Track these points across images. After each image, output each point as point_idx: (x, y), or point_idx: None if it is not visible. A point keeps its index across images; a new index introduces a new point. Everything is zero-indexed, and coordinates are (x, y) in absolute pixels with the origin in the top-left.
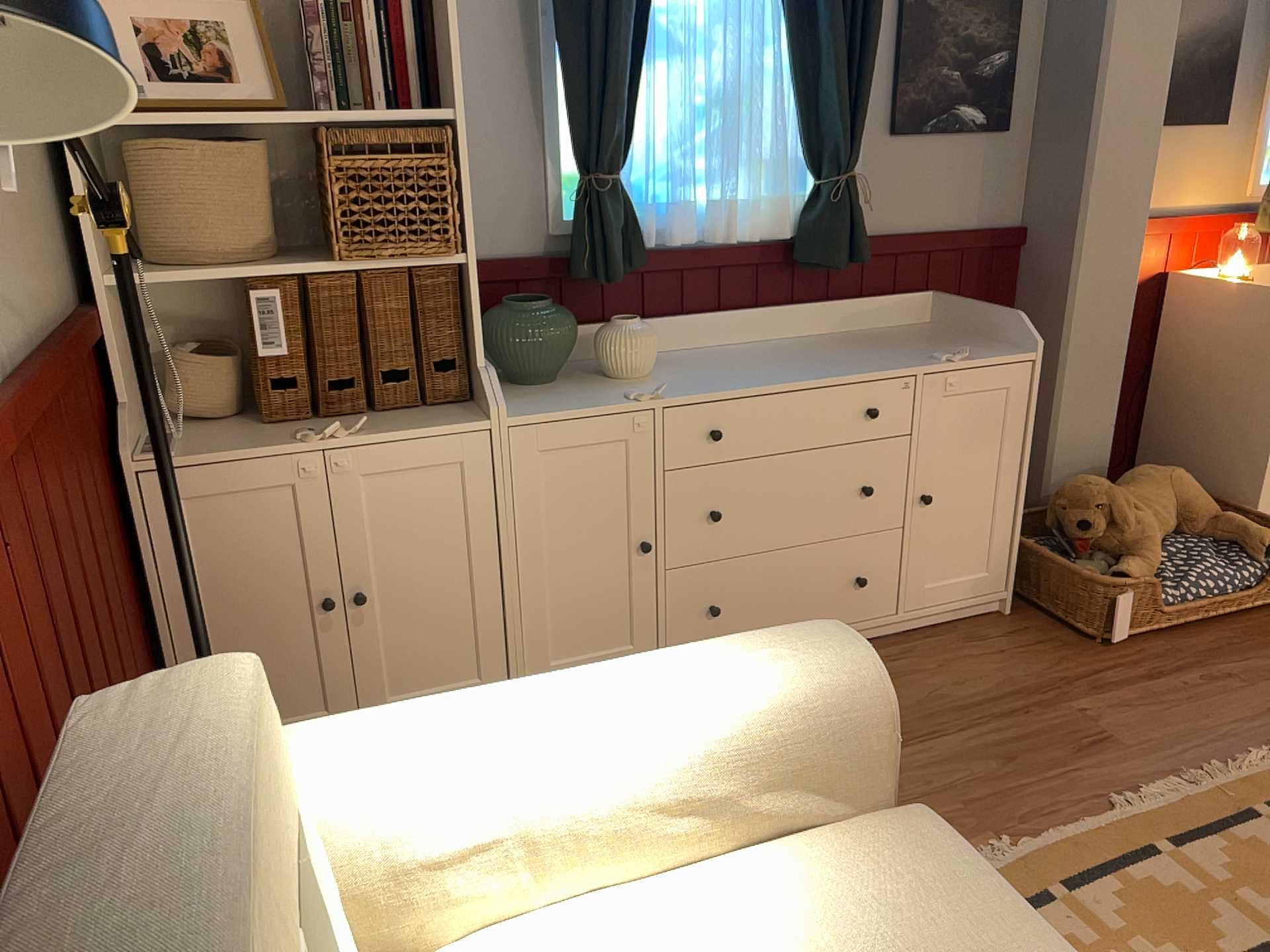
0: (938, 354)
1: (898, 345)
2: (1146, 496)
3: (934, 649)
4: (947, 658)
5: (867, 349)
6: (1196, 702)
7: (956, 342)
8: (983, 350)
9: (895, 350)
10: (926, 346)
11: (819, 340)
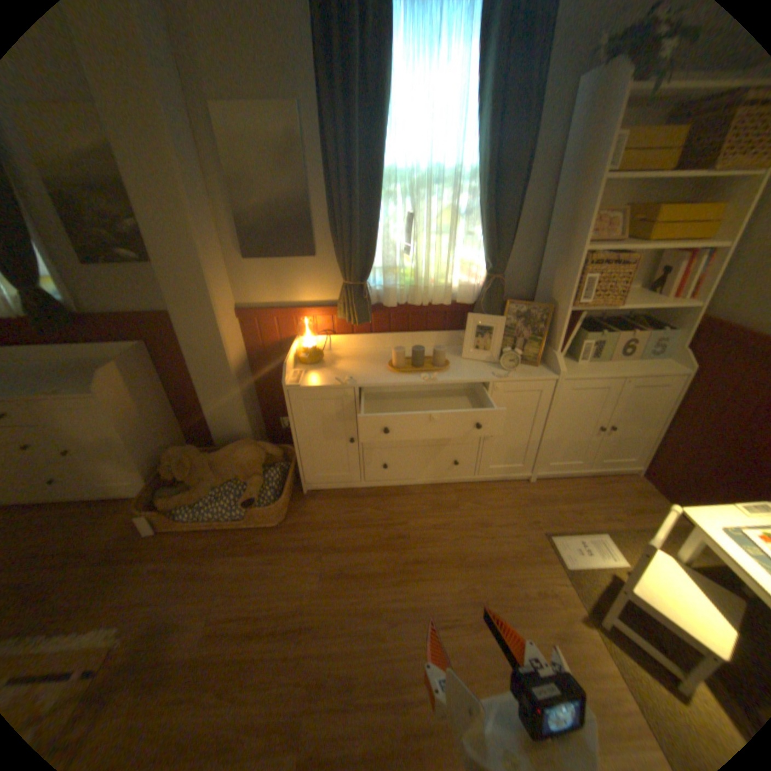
0: (52, 388)
1: (79, 374)
2: (217, 459)
3: (95, 514)
4: (89, 521)
5: (59, 375)
6: (122, 585)
7: (102, 376)
8: (89, 385)
9: (62, 379)
10: (82, 378)
11: (70, 364)
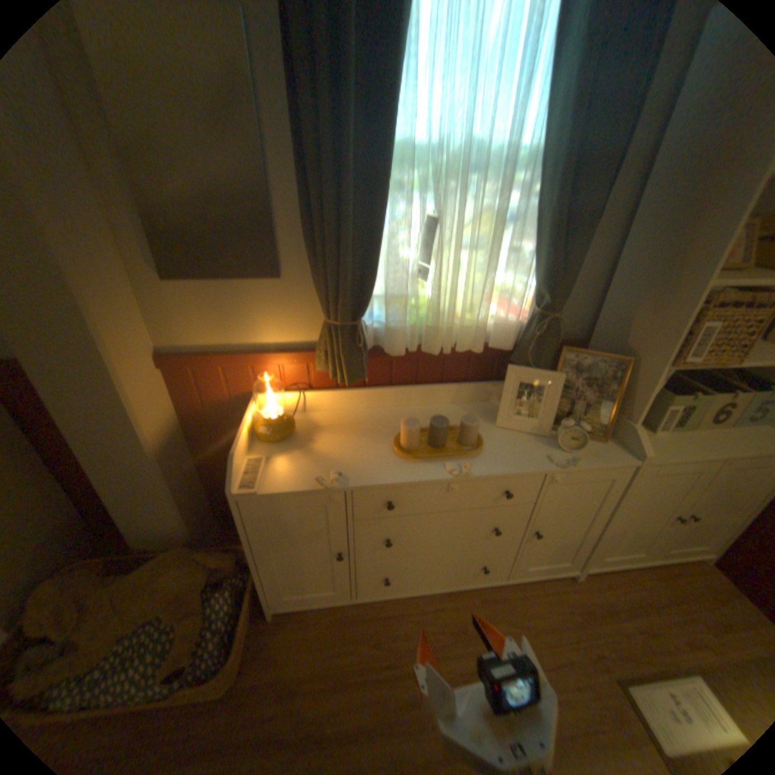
0: None
1: None
2: (126, 592)
3: None
4: None
5: None
6: None
7: None
8: None
9: None
10: None
11: None
